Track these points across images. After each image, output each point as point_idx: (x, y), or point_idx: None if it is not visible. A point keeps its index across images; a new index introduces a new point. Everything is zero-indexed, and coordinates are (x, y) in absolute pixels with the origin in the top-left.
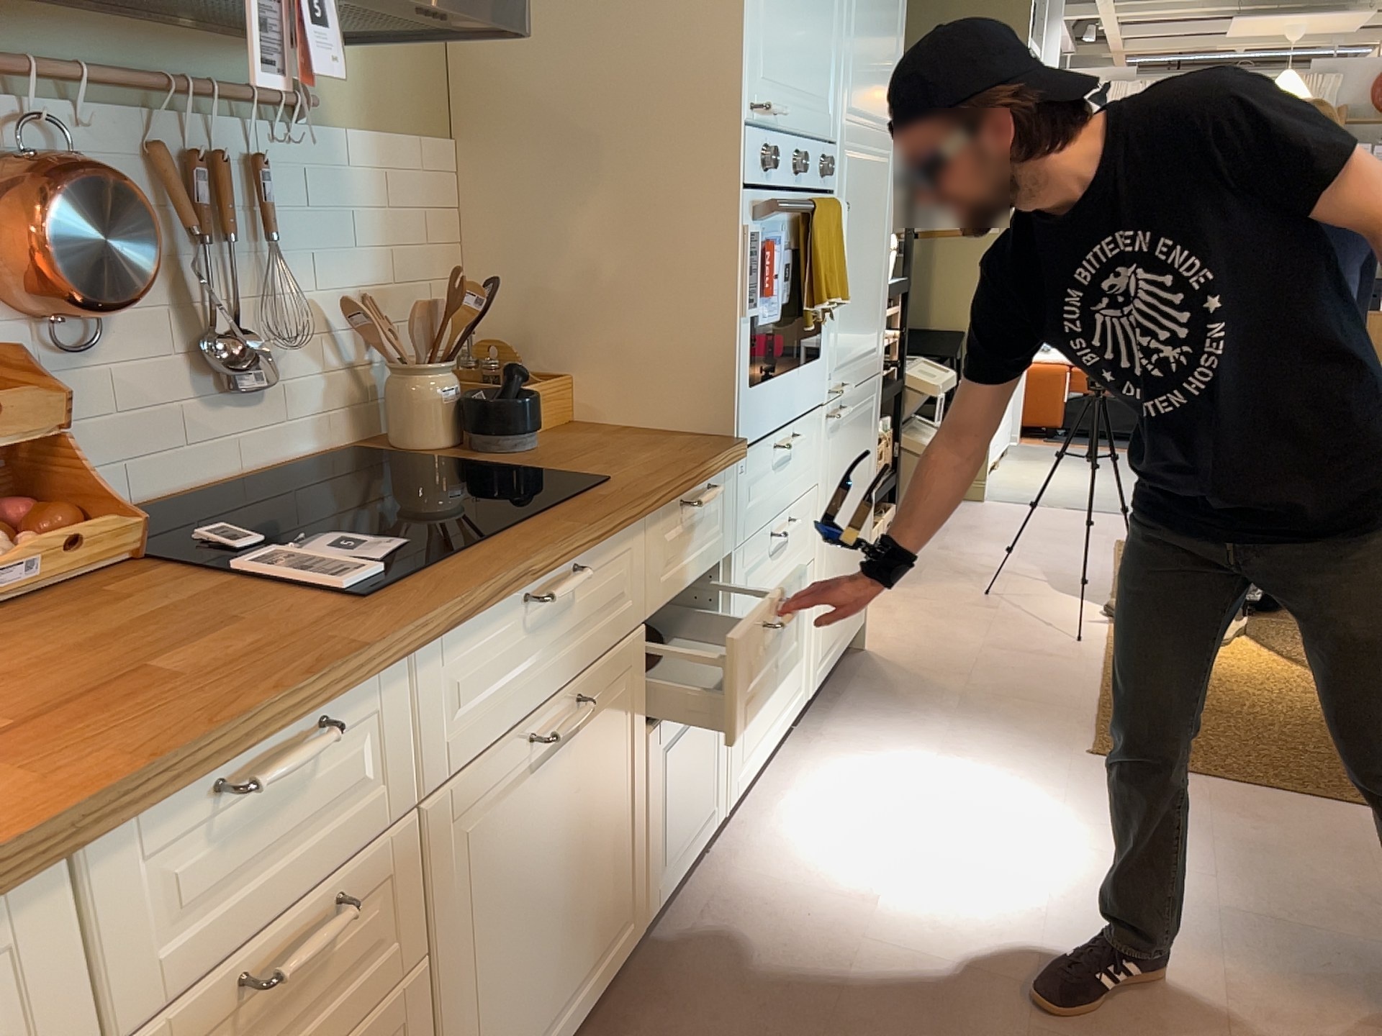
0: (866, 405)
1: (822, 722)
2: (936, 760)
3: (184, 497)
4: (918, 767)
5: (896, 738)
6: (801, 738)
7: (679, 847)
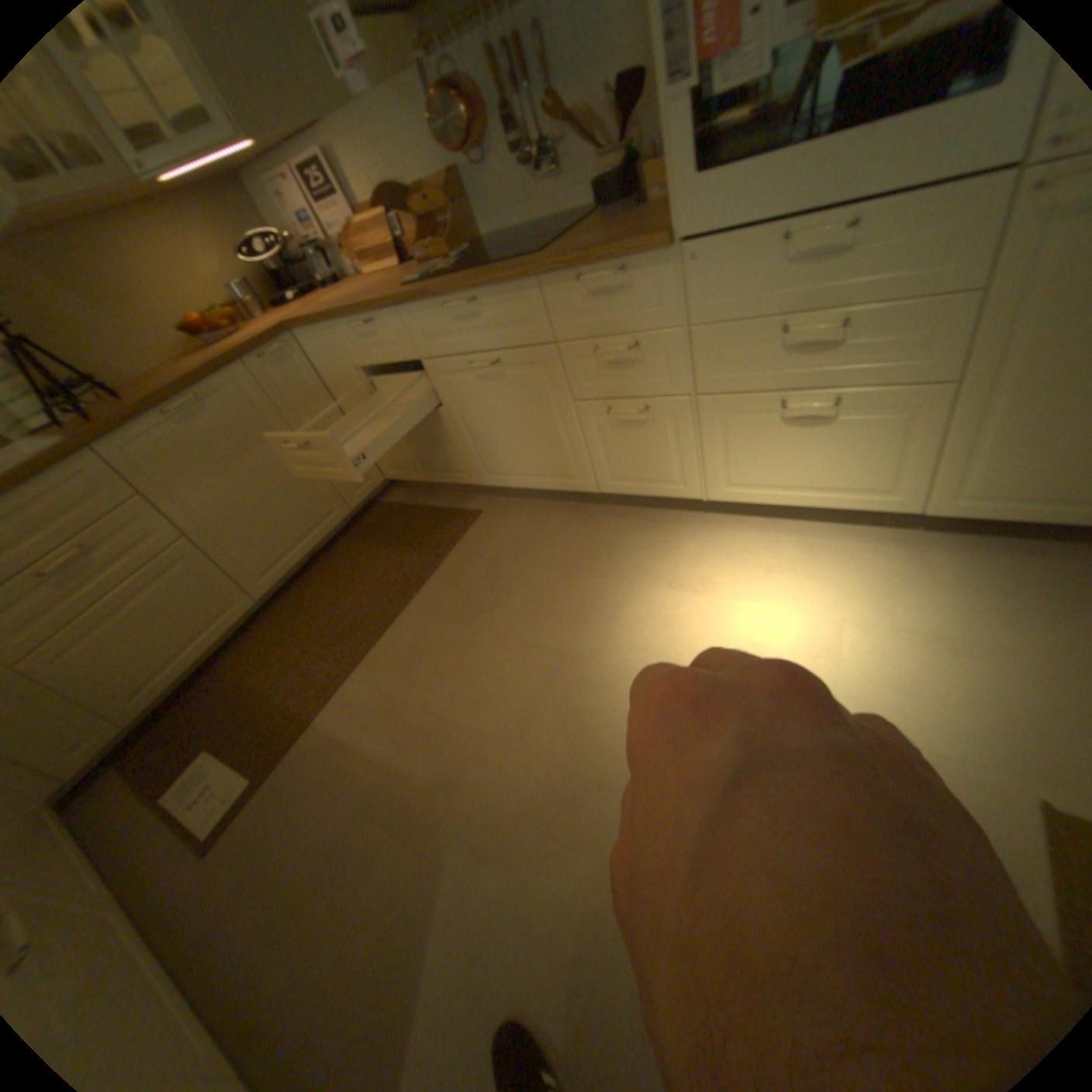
0: None
1: (950, 548)
2: (915, 634)
3: (528, 224)
4: (888, 619)
5: (951, 603)
6: (902, 537)
7: (631, 479)
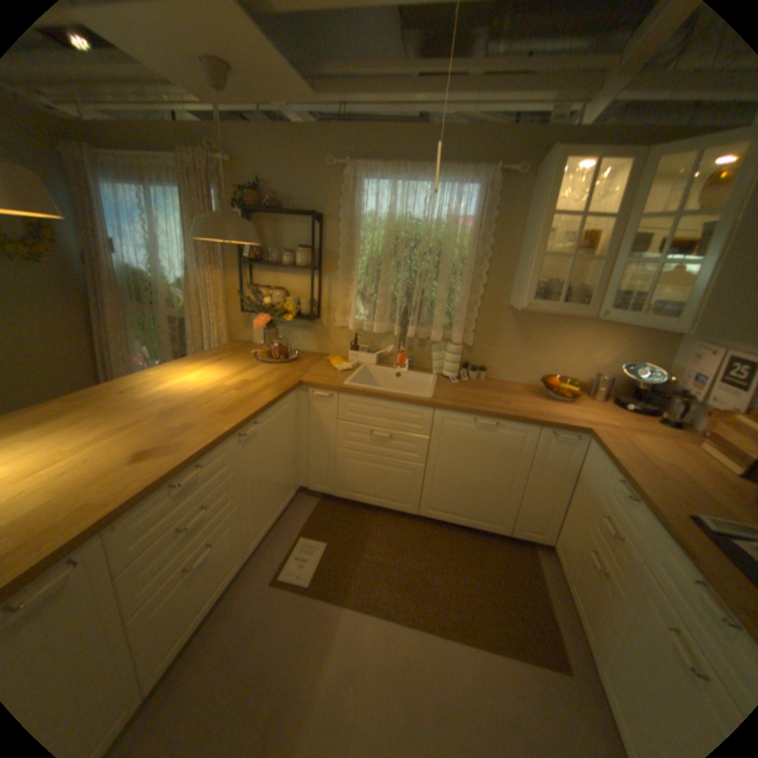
0: None
1: None
2: None
3: None
4: None
5: None
6: None
7: None
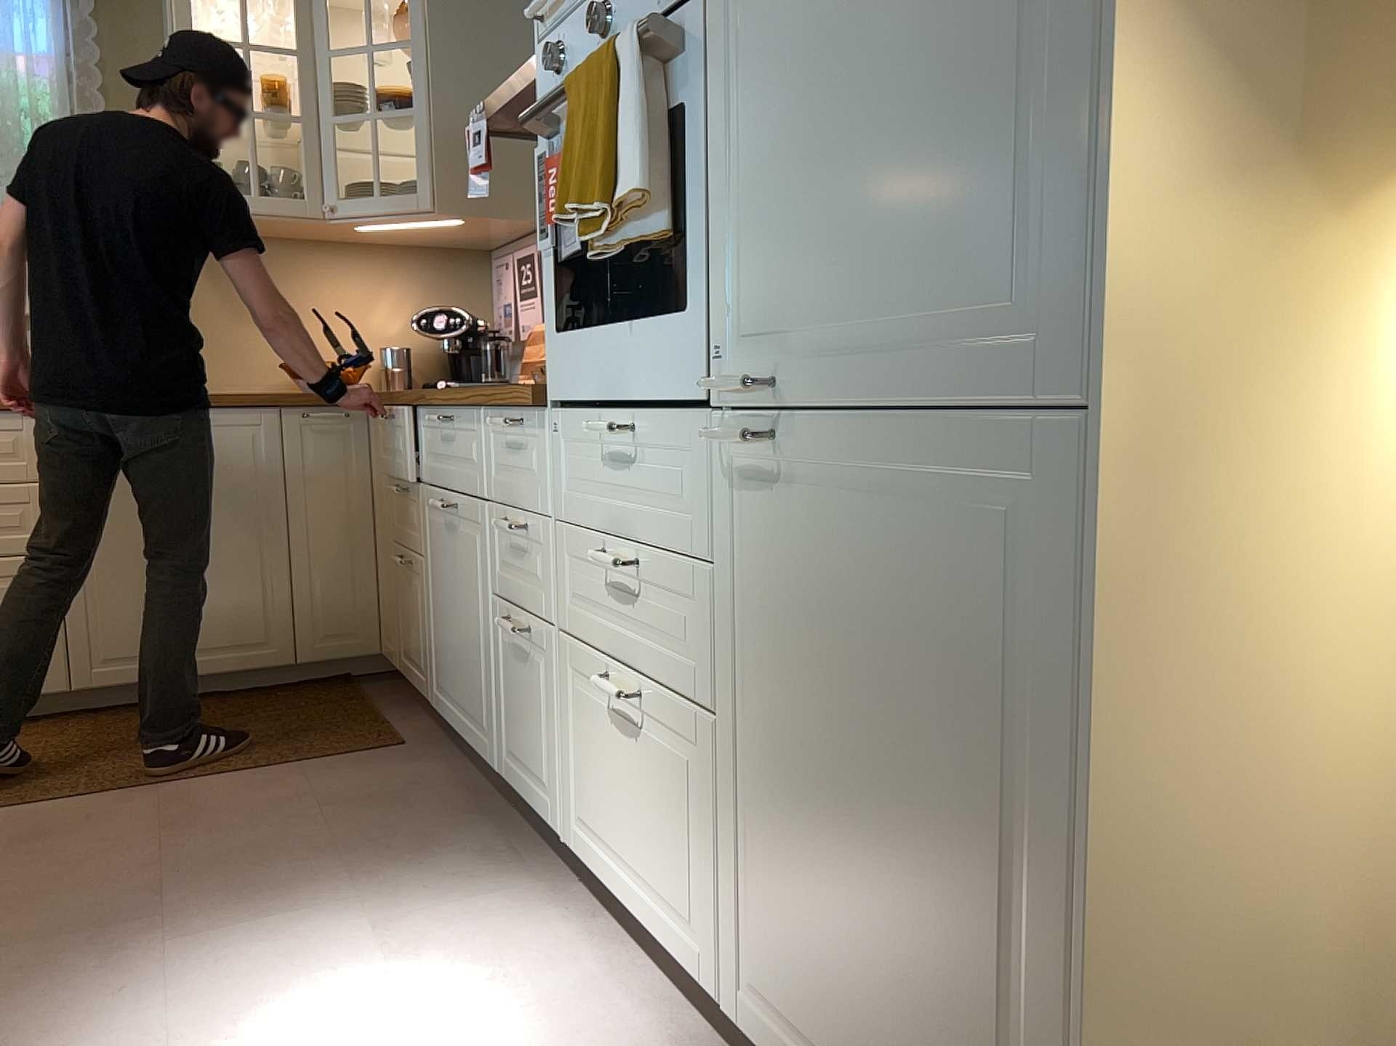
0: (959, 495)
1: None
2: None
3: None
4: None
5: None
6: None
7: (520, 763)
